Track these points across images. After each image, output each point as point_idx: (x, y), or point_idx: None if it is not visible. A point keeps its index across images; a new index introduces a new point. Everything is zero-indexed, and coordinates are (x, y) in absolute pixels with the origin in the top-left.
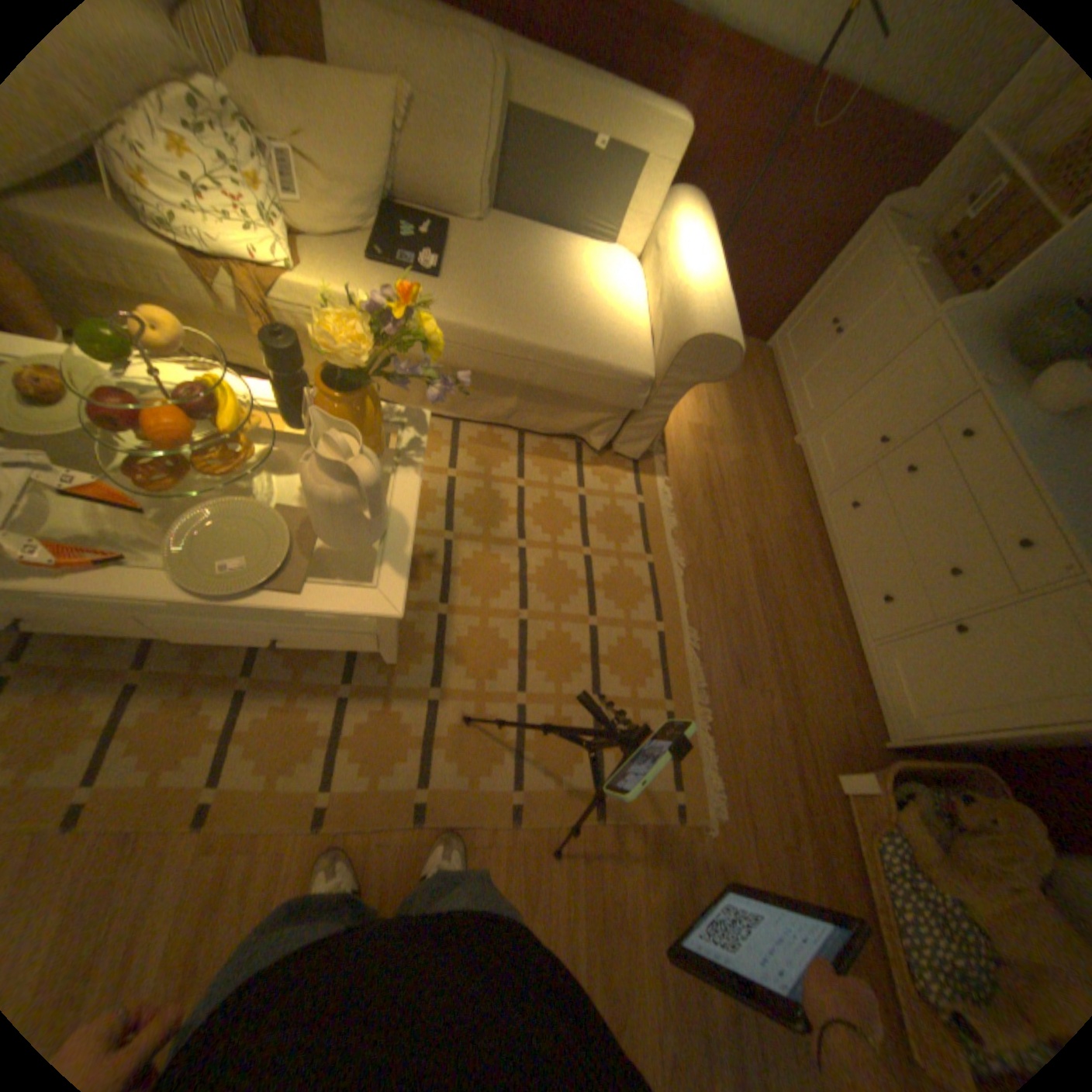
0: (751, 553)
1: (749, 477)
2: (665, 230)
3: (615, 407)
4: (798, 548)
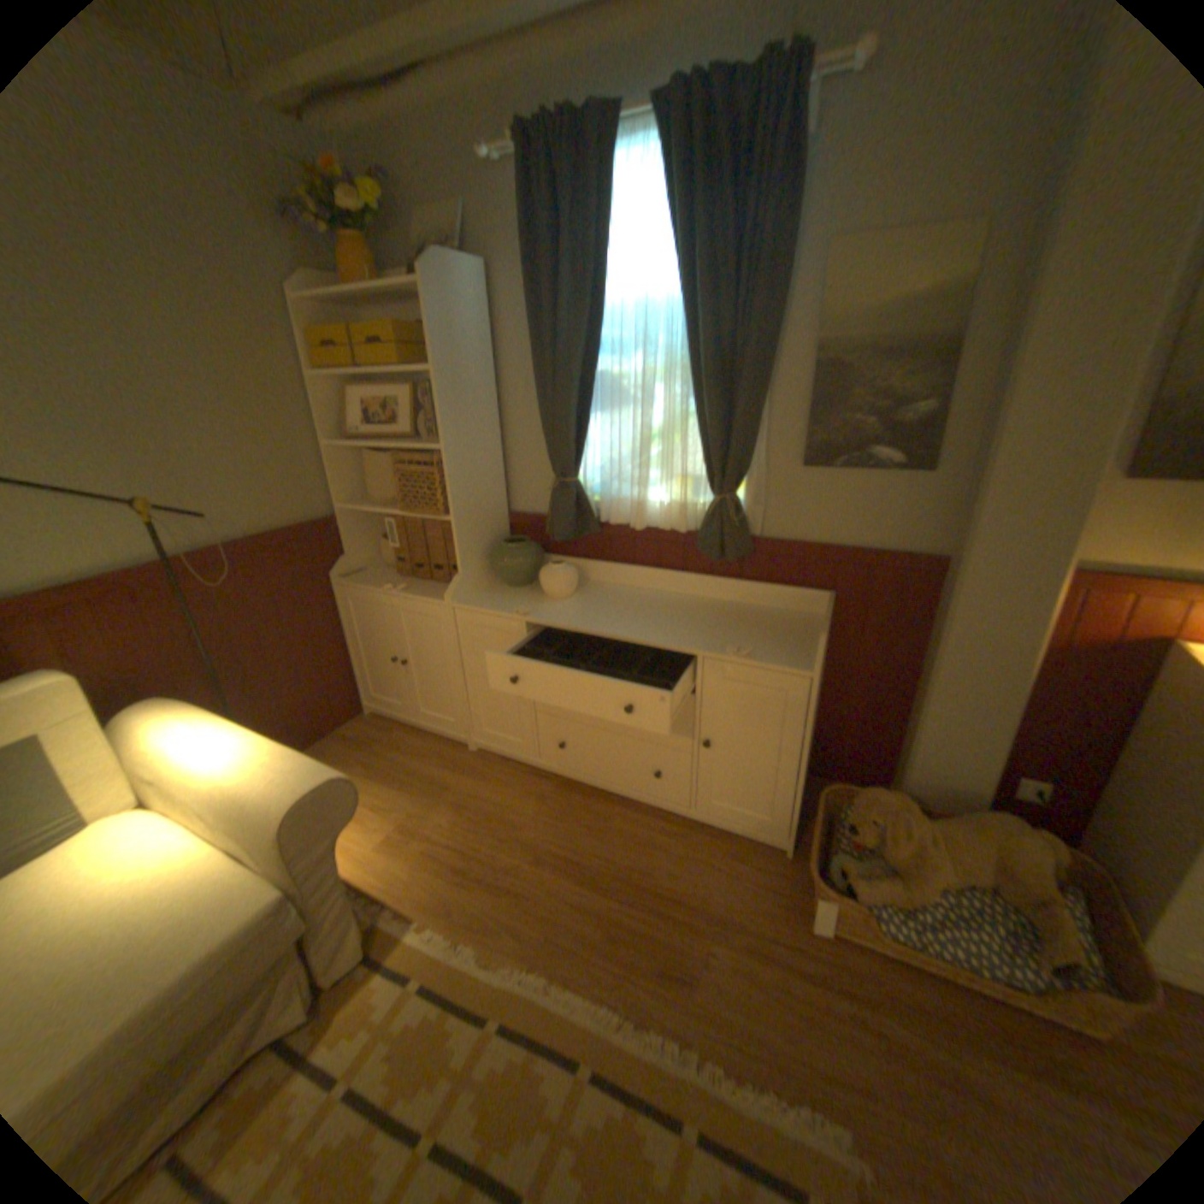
0: (551, 871)
1: (474, 817)
2: (135, 767)
3: (269, 965)
4: (571, 815)
